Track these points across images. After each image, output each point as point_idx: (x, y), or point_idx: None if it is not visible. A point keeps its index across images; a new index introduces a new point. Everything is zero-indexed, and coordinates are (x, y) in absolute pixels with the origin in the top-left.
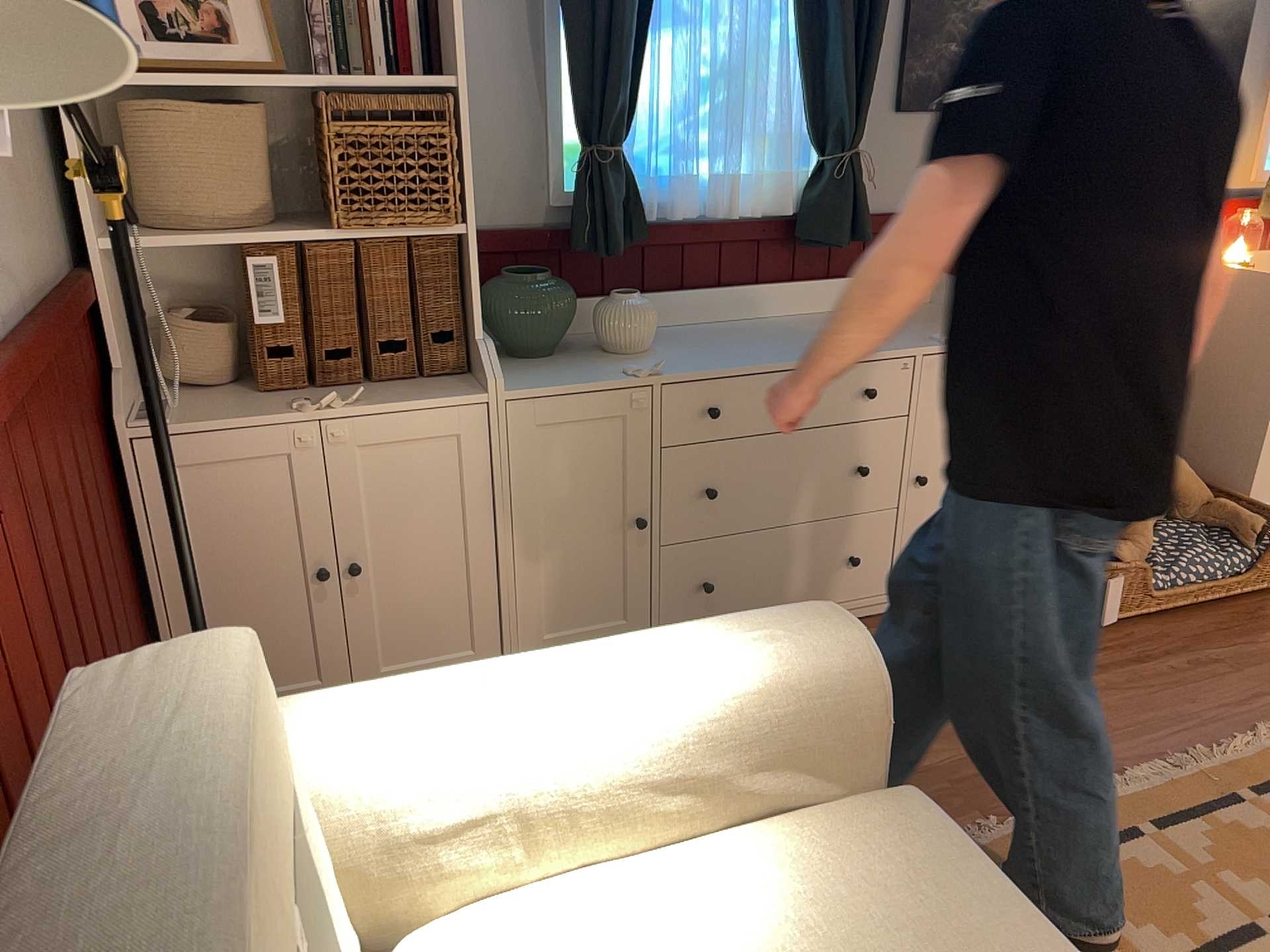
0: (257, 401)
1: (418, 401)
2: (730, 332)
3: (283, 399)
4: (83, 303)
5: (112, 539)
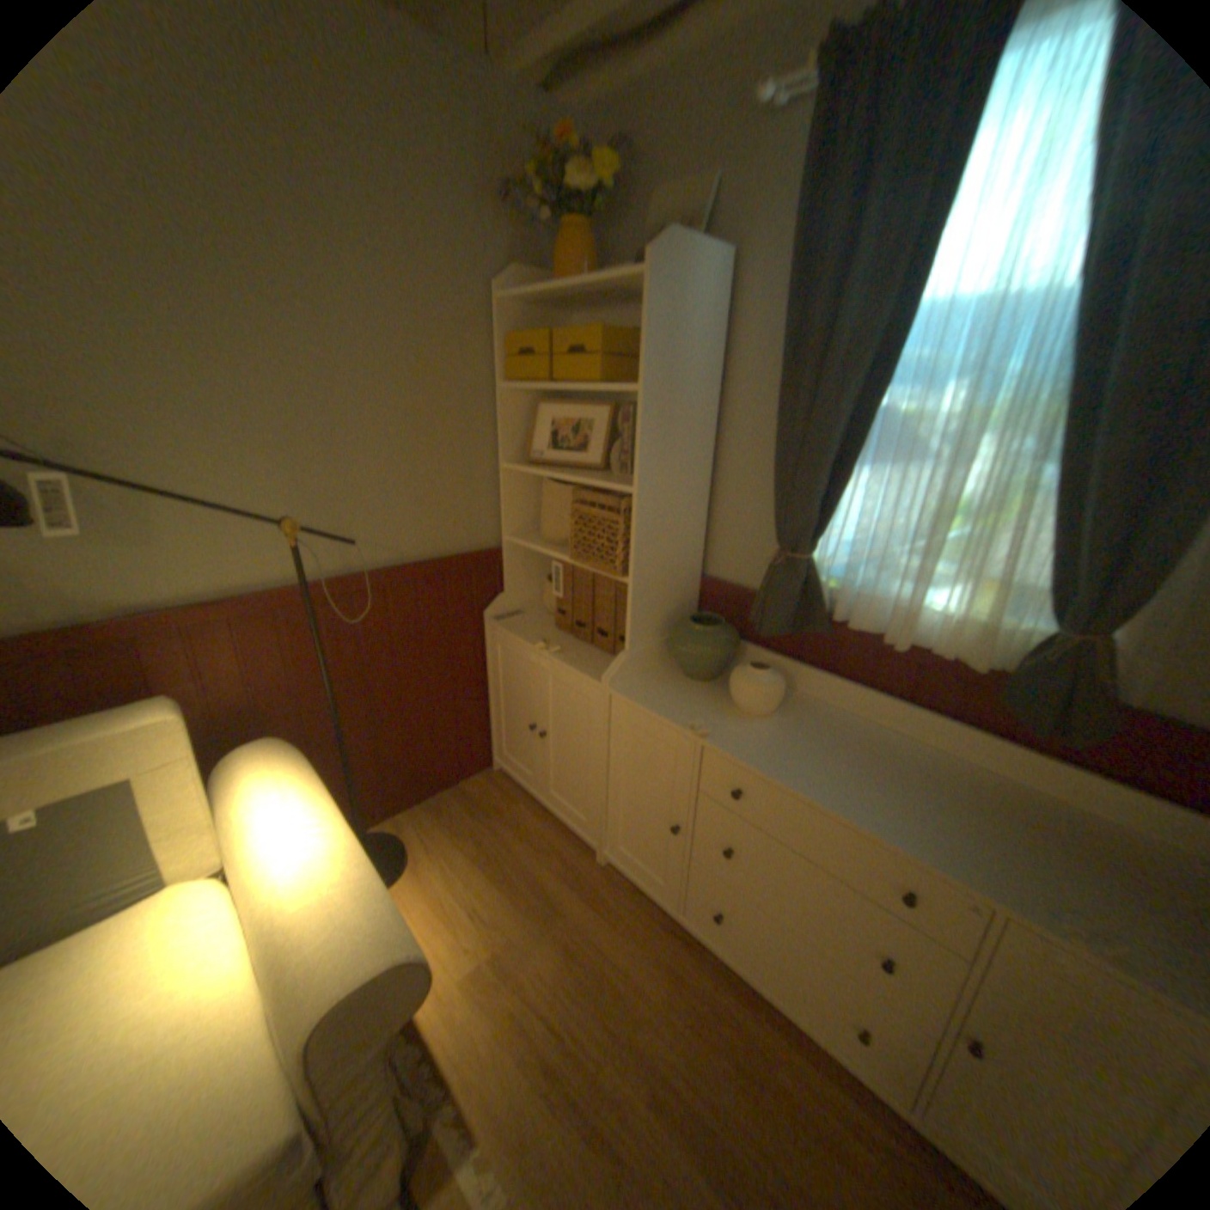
0: (545, 630)
1: (580, 668)
2: (872, 746)
3: (554, 634)
4: (471, 562)
5: (456, 661)
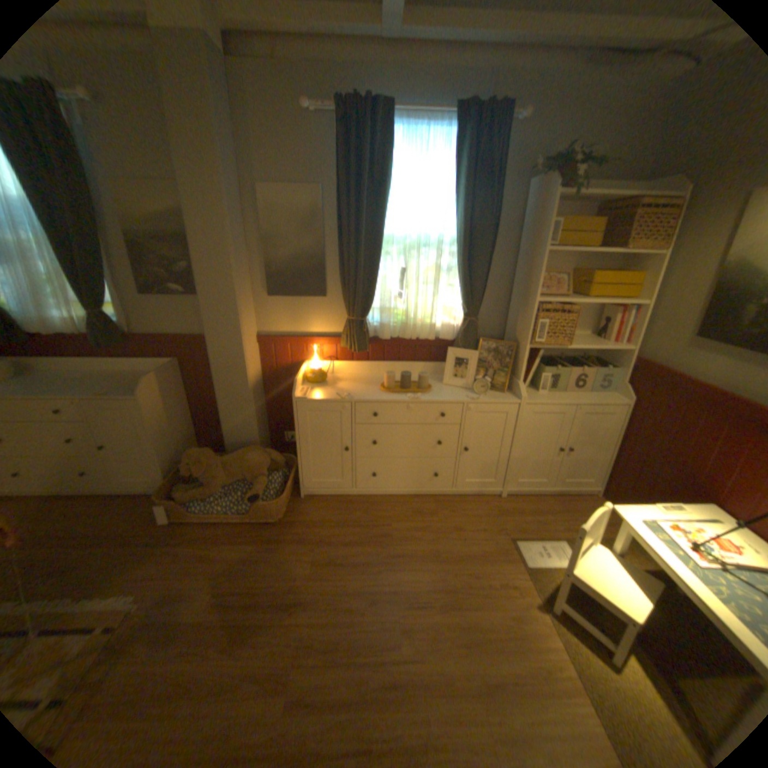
0: None
1: None
2: (59, 377)
3: None
4: None
5: None
